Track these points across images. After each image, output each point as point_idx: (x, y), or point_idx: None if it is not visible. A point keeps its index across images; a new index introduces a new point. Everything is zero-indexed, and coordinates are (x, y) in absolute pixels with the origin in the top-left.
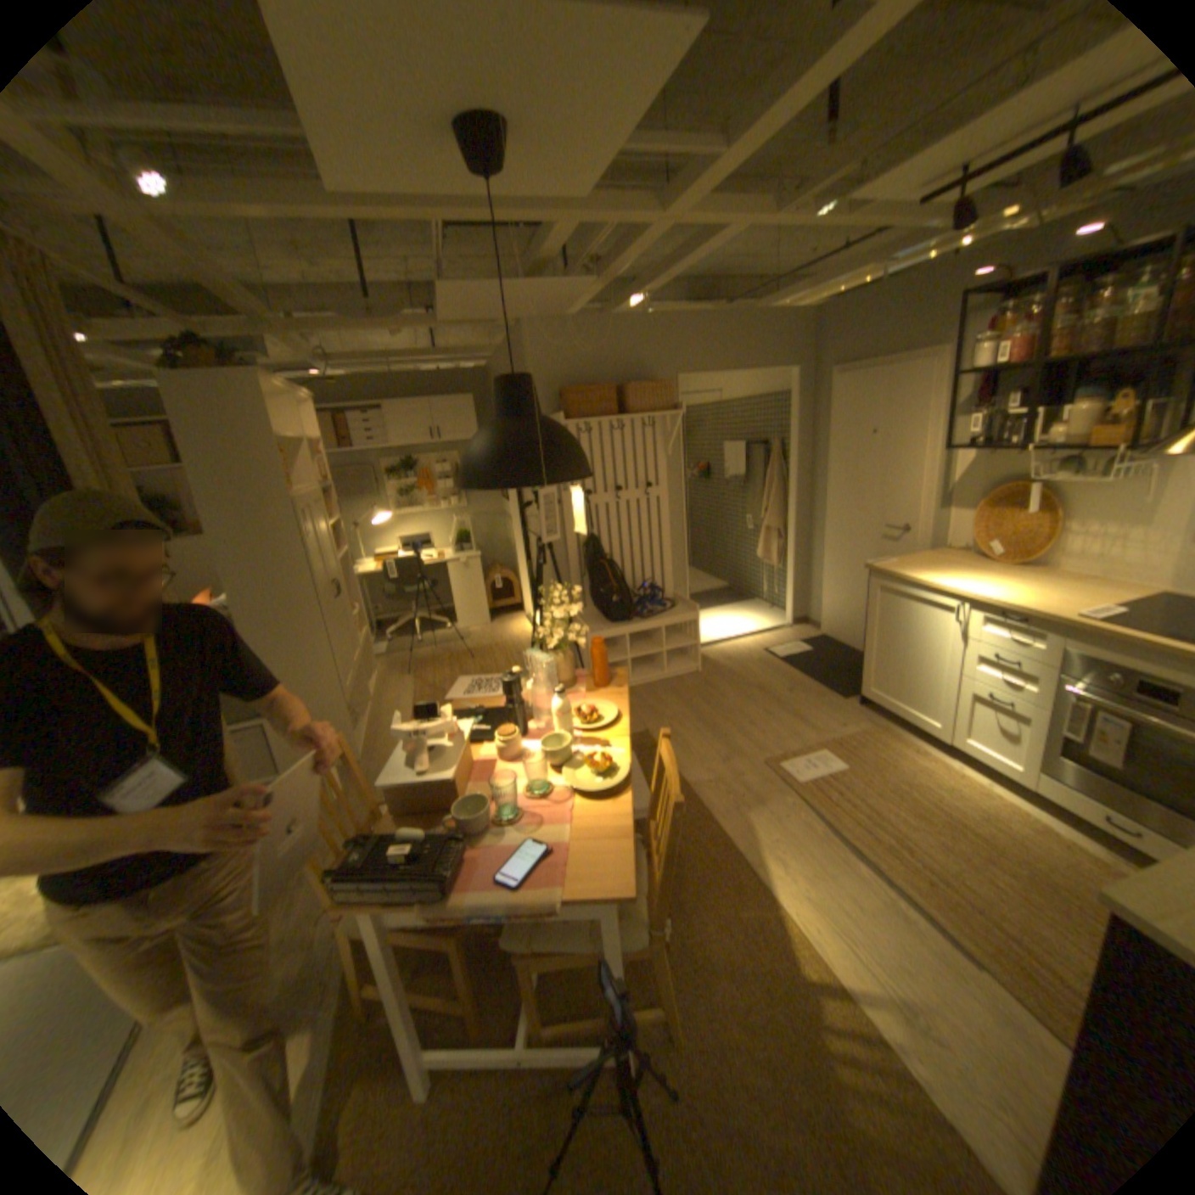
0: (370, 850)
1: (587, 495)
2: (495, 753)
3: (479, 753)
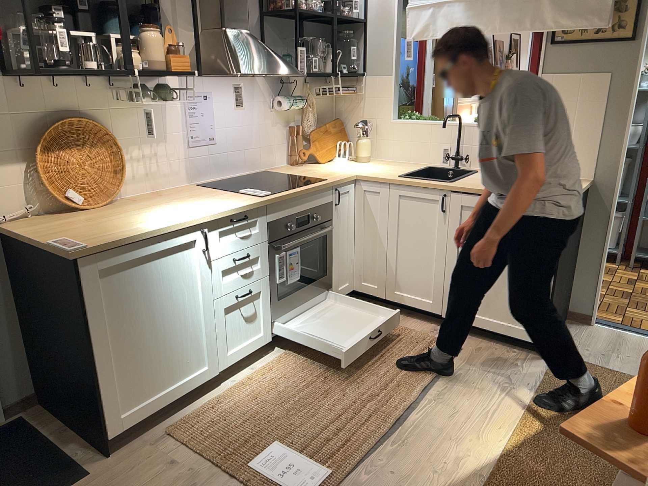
0: None
1: None
2: None
3: None
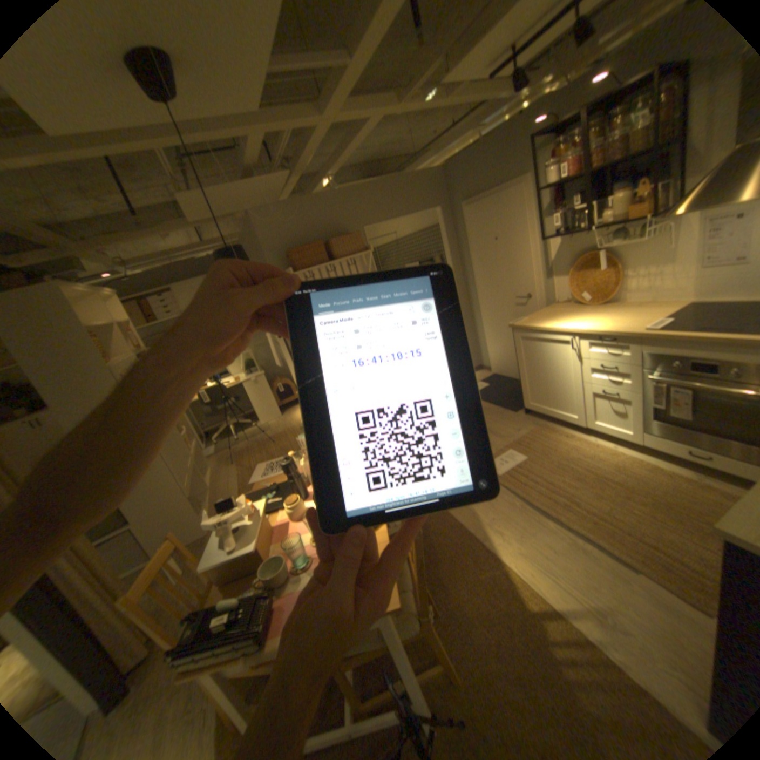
0: (203, 620)
1: None
2: (287, 516)
3: (276, 519)
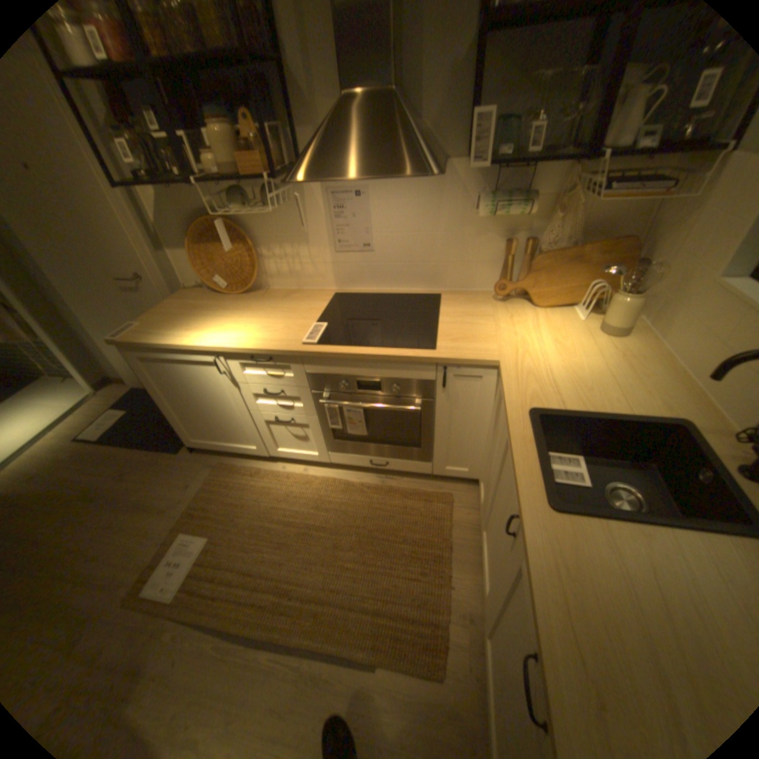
0: None
1: None
2: None
3: None
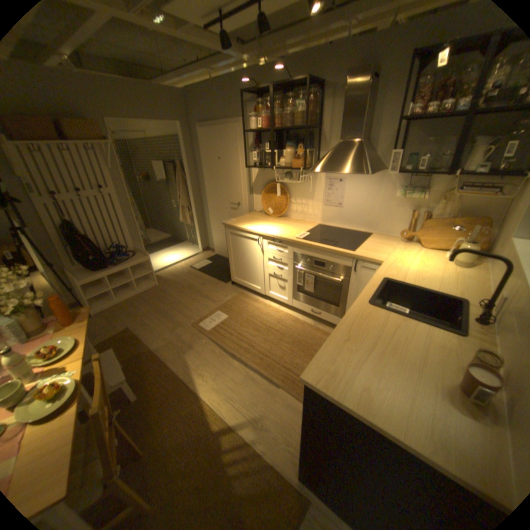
0: None
1: (51, 195)
2: None
3: None
